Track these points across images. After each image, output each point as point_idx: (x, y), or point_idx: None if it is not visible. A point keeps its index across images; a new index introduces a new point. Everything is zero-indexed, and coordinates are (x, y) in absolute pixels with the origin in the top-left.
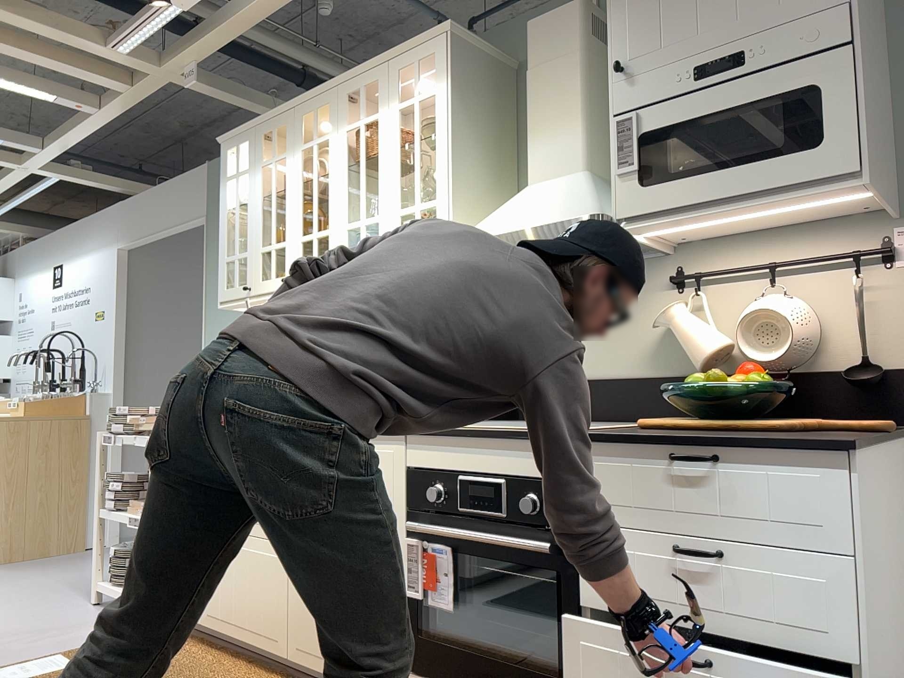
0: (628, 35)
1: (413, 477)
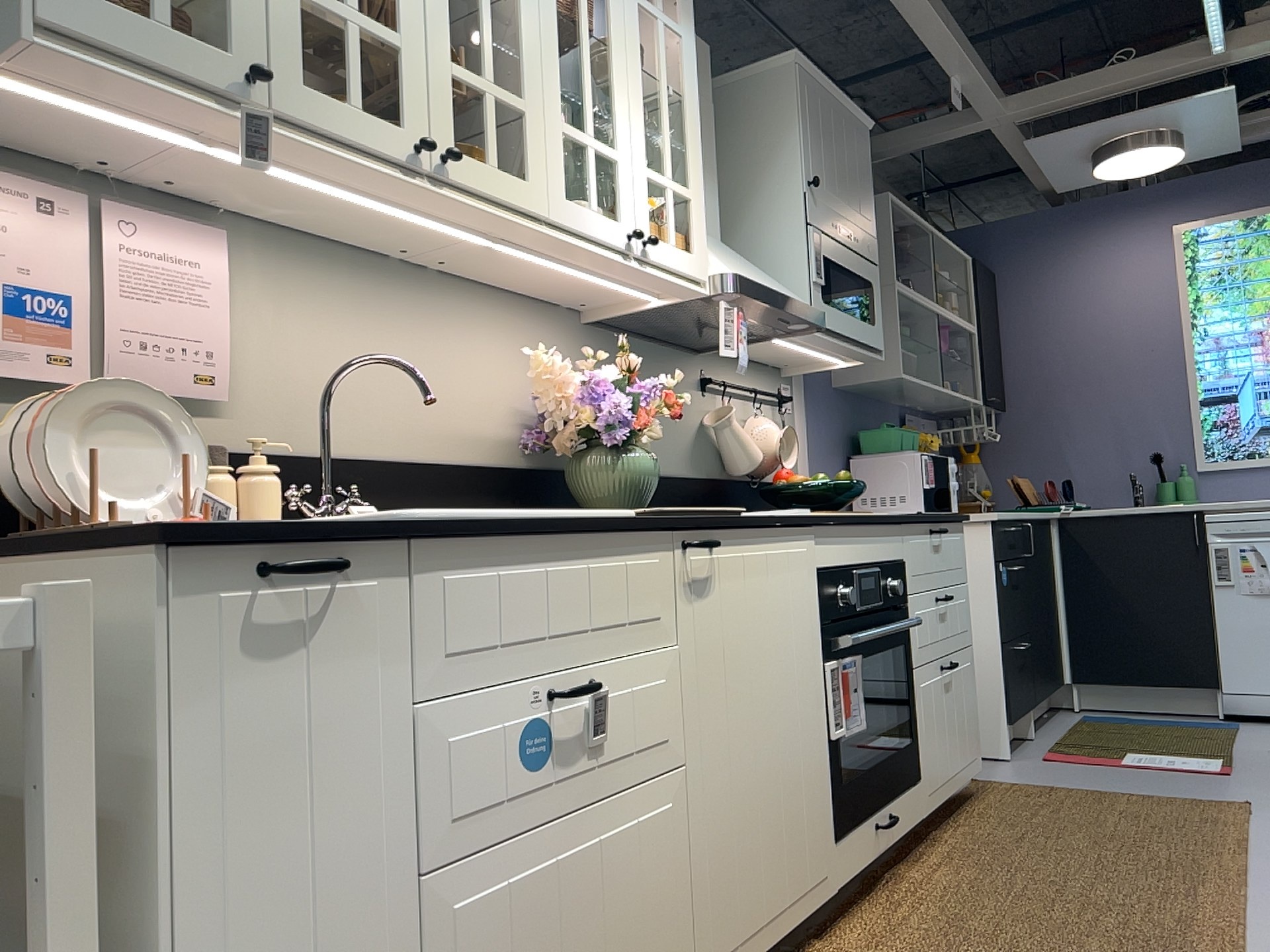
0: (813, 158)
1: (825, 579)
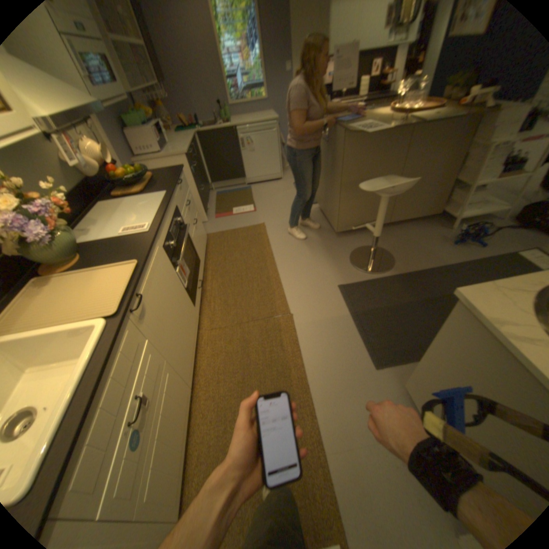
0: None
1: (165, 248)
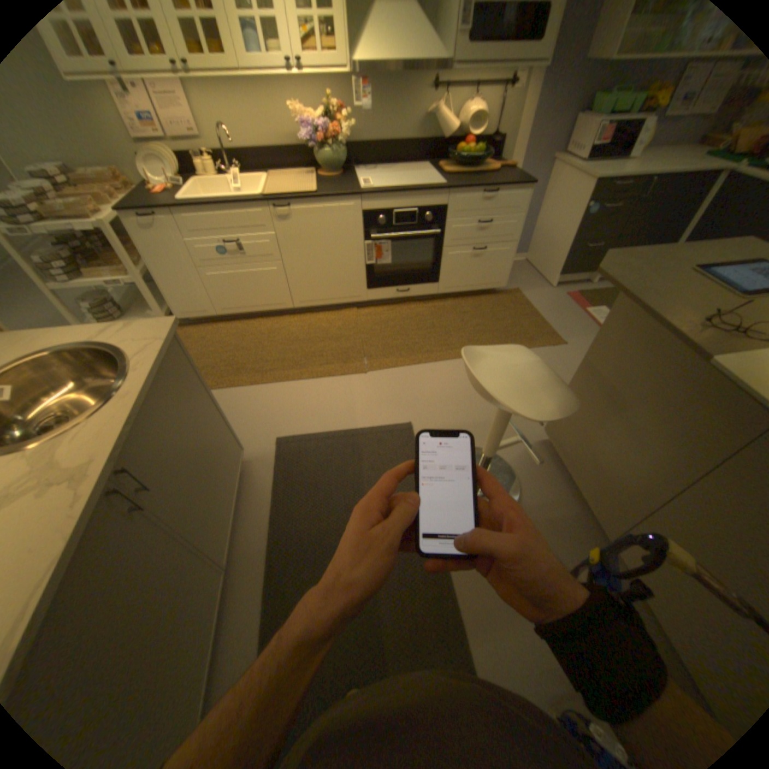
0: None
1: (368, 215)
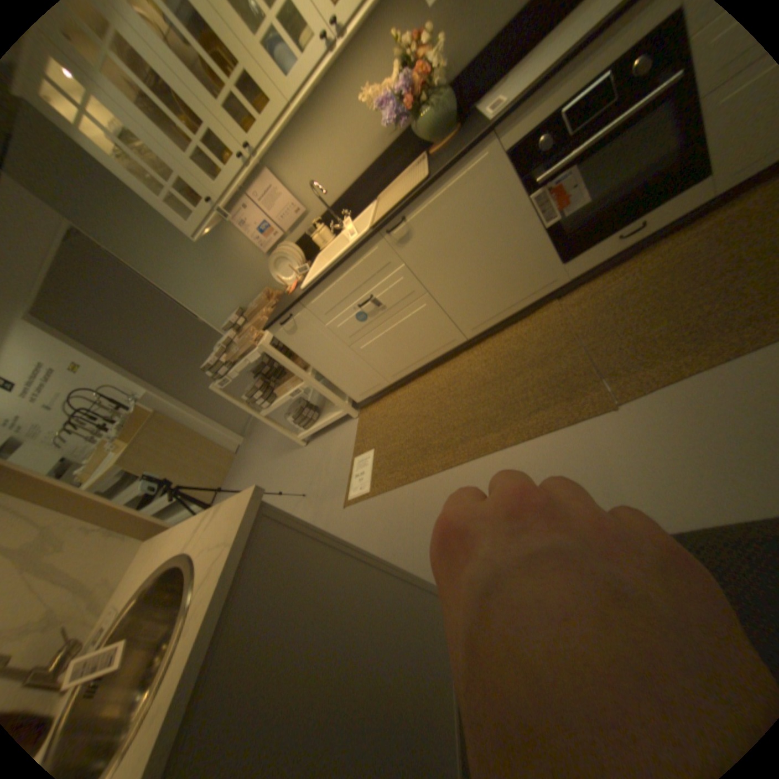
0: None
1: (518, 150)
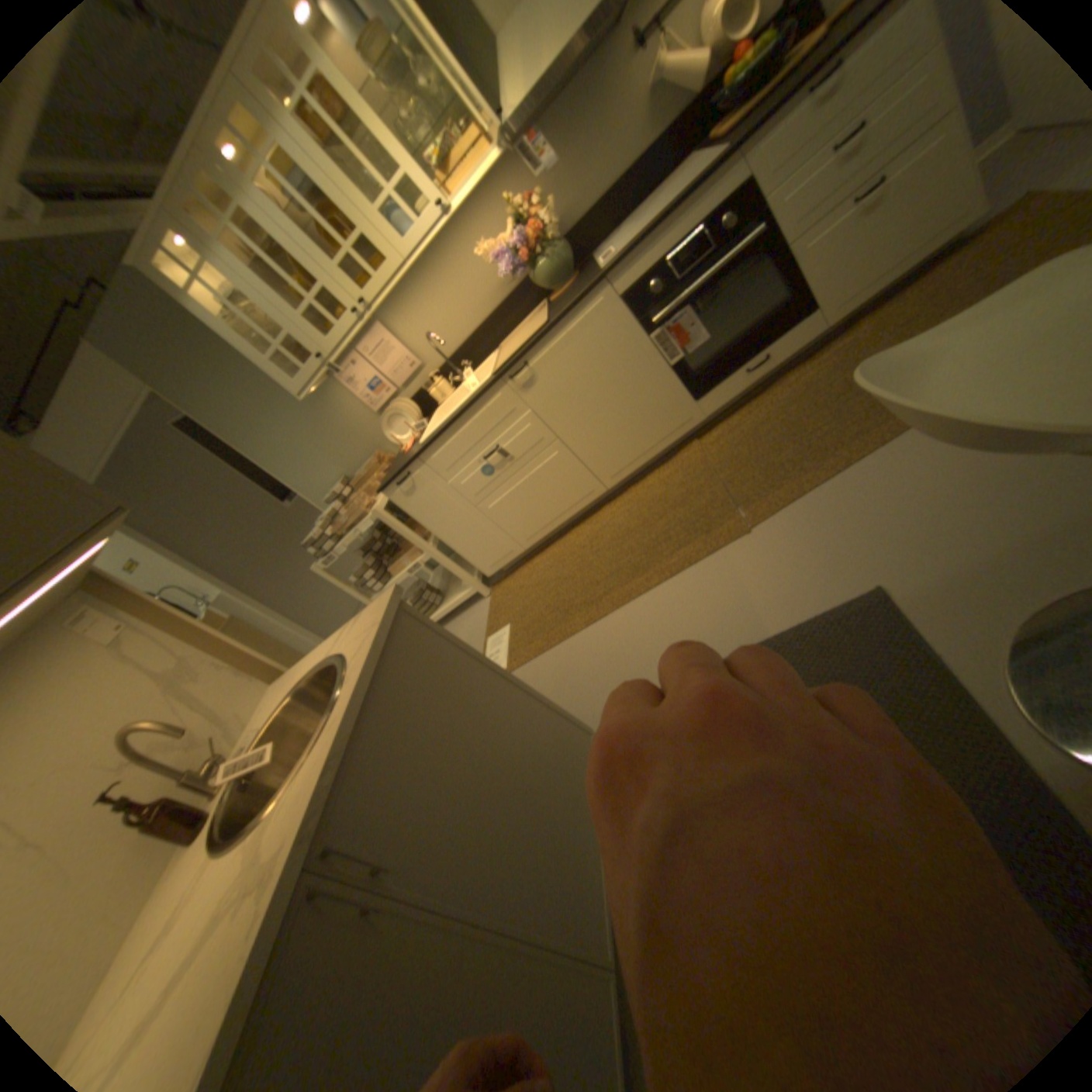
0: None
1: (631, 293)
